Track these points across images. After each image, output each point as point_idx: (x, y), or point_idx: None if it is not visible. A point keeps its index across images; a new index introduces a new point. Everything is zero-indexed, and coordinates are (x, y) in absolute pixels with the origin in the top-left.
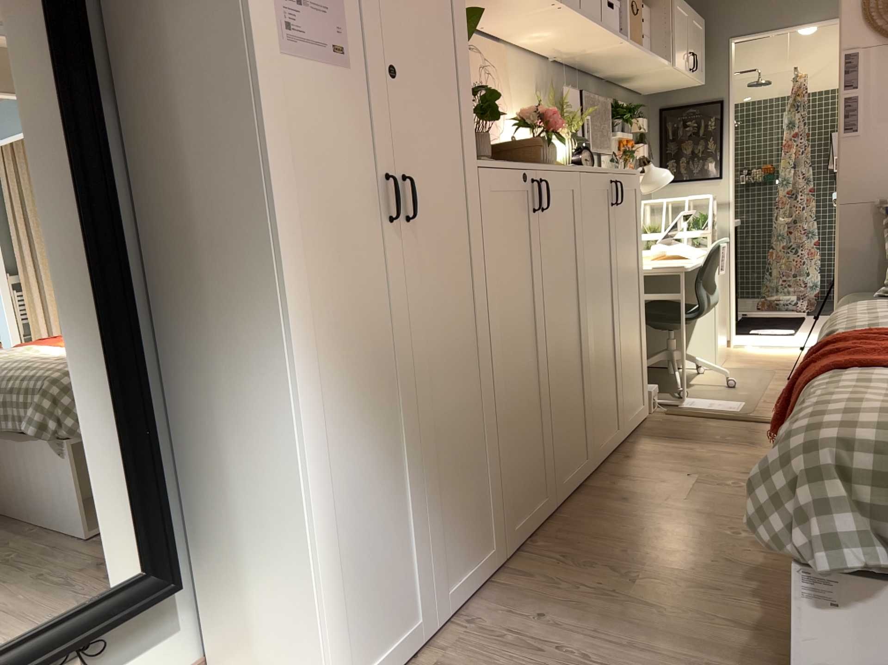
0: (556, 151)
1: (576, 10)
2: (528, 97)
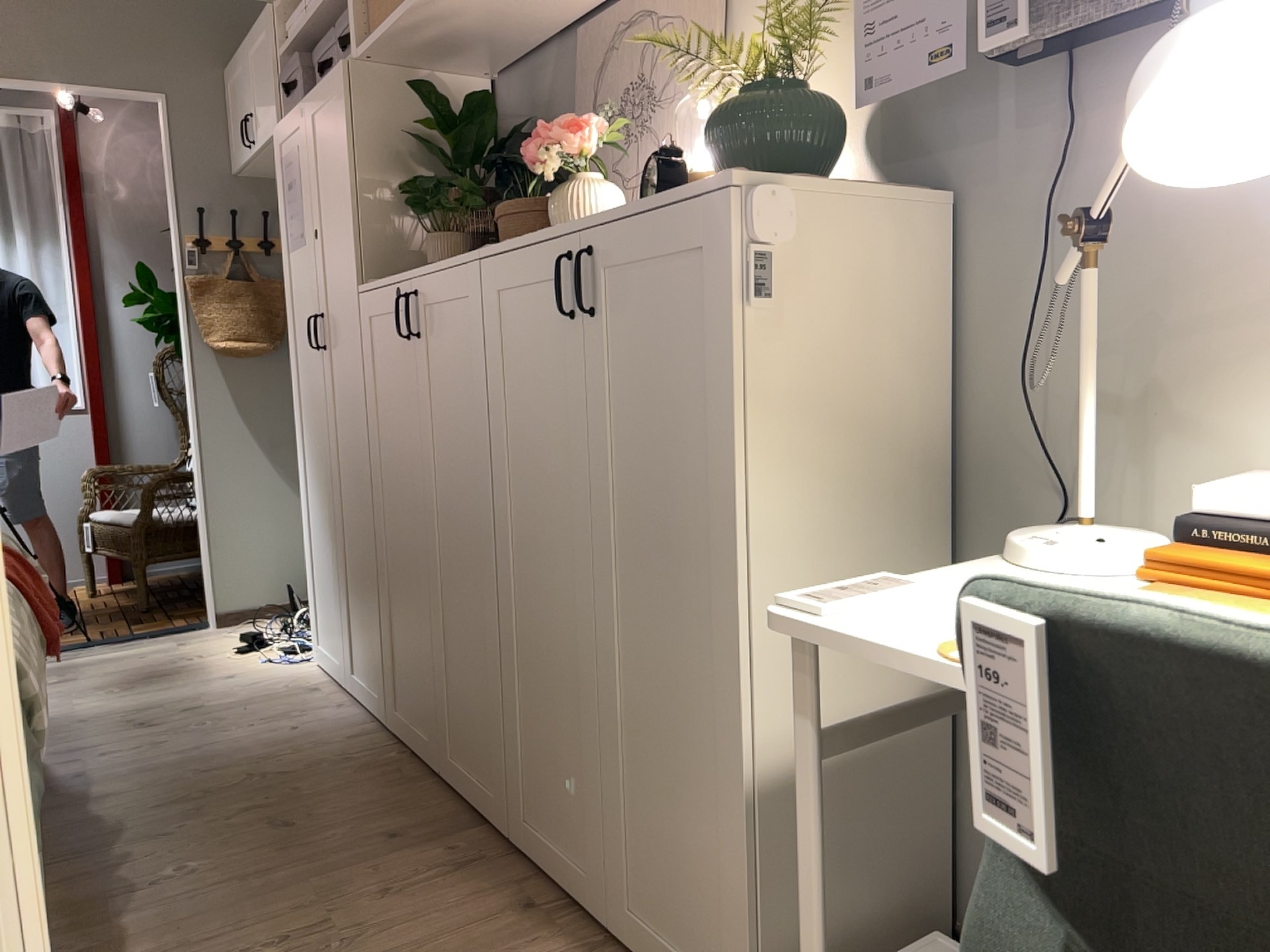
0: (567, 204)
1: None
2: None
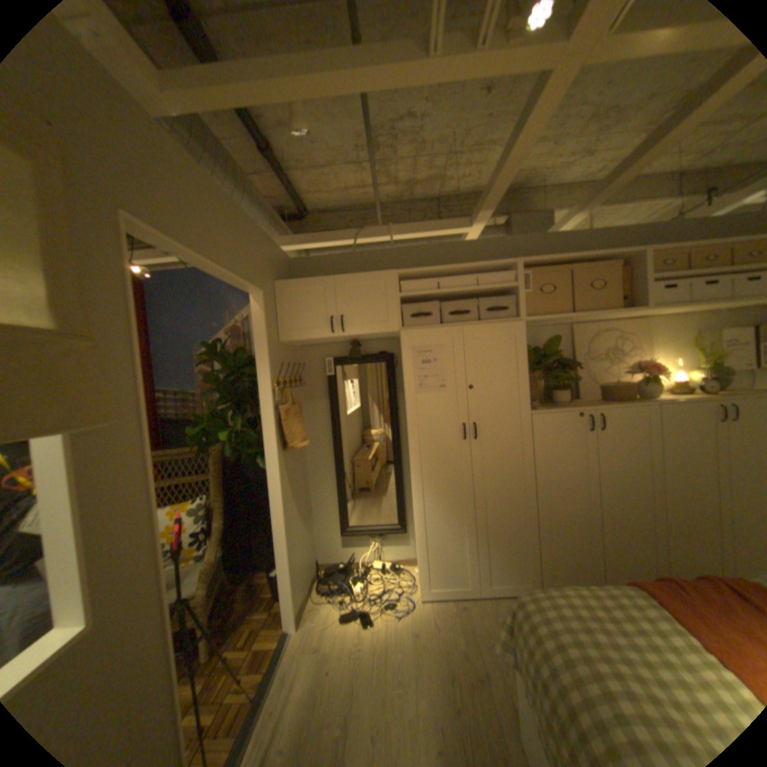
0: (662, 388)
1: (672, 307)
2: (683, 341)
